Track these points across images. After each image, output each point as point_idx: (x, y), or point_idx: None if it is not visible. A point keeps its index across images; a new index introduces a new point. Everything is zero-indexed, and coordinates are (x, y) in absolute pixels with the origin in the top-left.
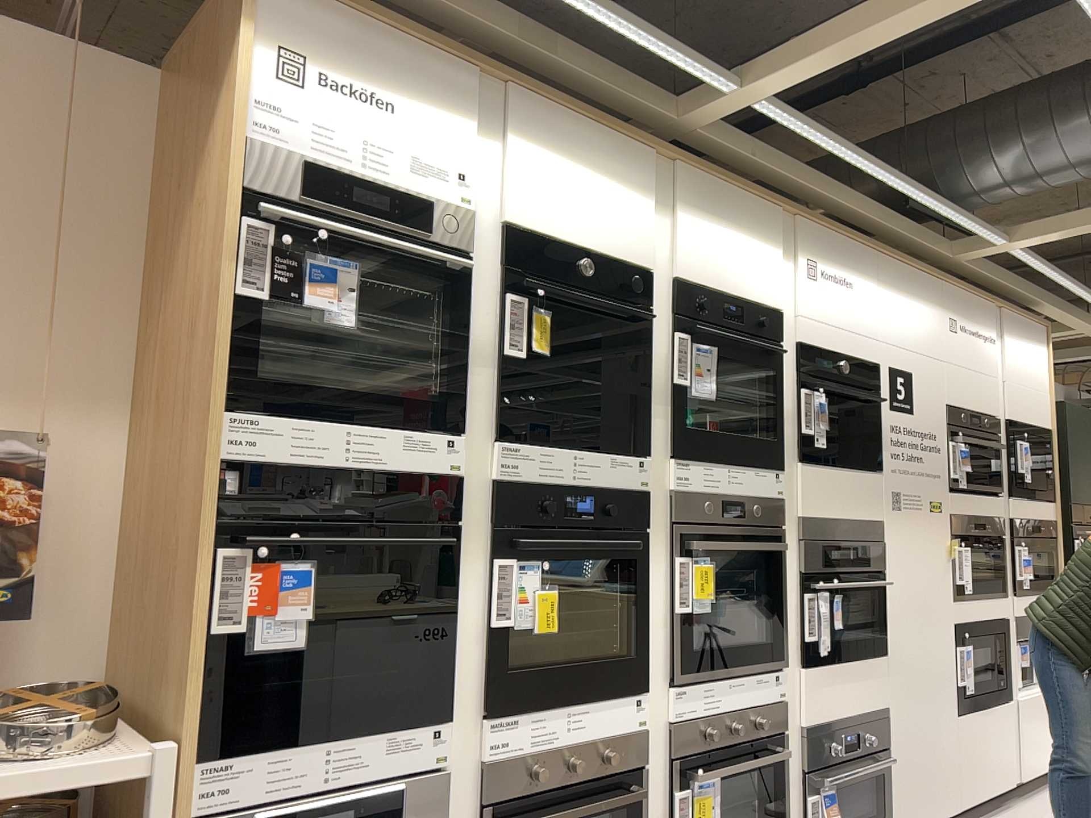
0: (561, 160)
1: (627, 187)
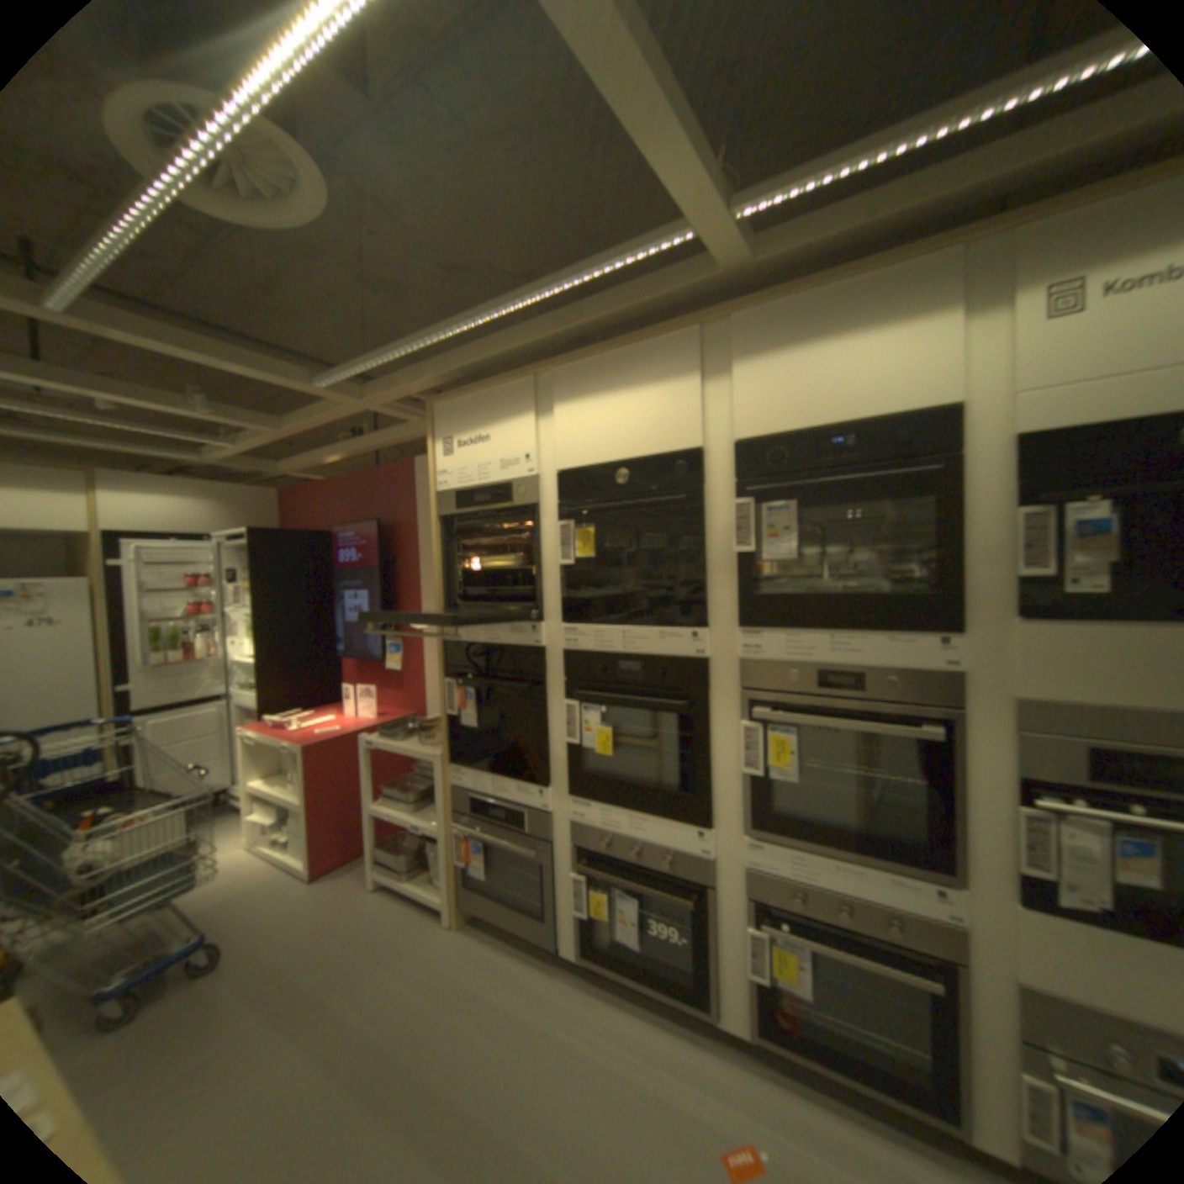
0: (593, 395)
1: (664, 376)
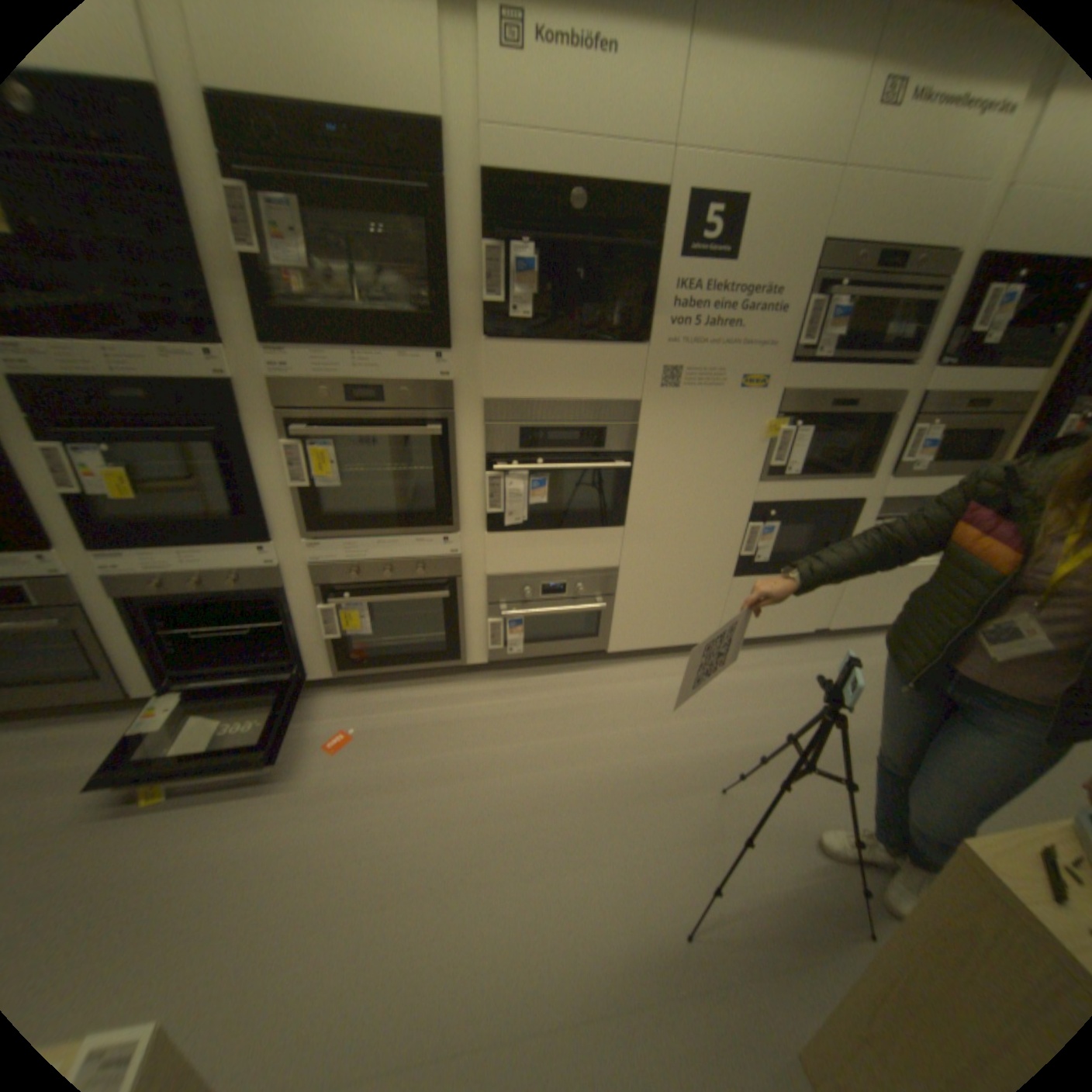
0: None
1: None
